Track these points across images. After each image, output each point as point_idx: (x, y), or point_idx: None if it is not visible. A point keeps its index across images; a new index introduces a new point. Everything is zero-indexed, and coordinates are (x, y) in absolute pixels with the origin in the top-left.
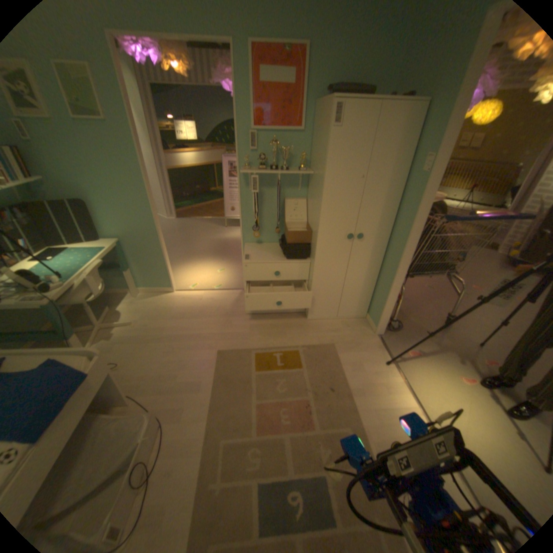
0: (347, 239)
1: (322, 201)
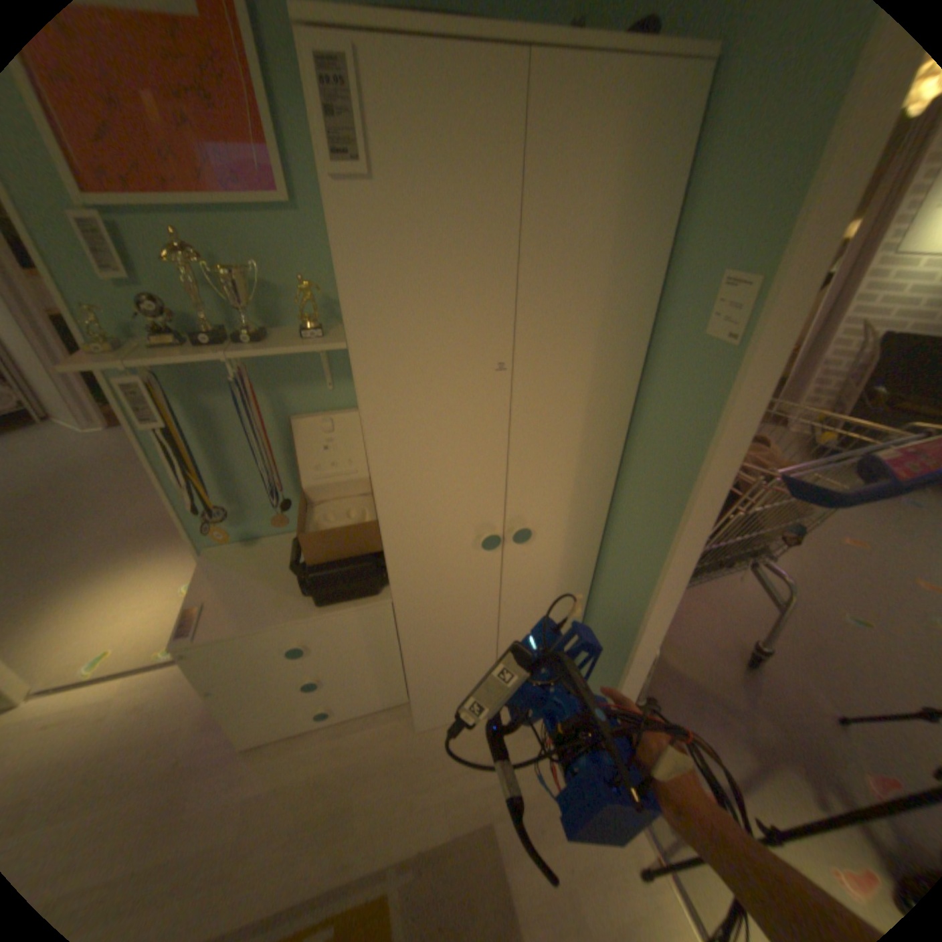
0: (487, 548)
1: (375, 461)
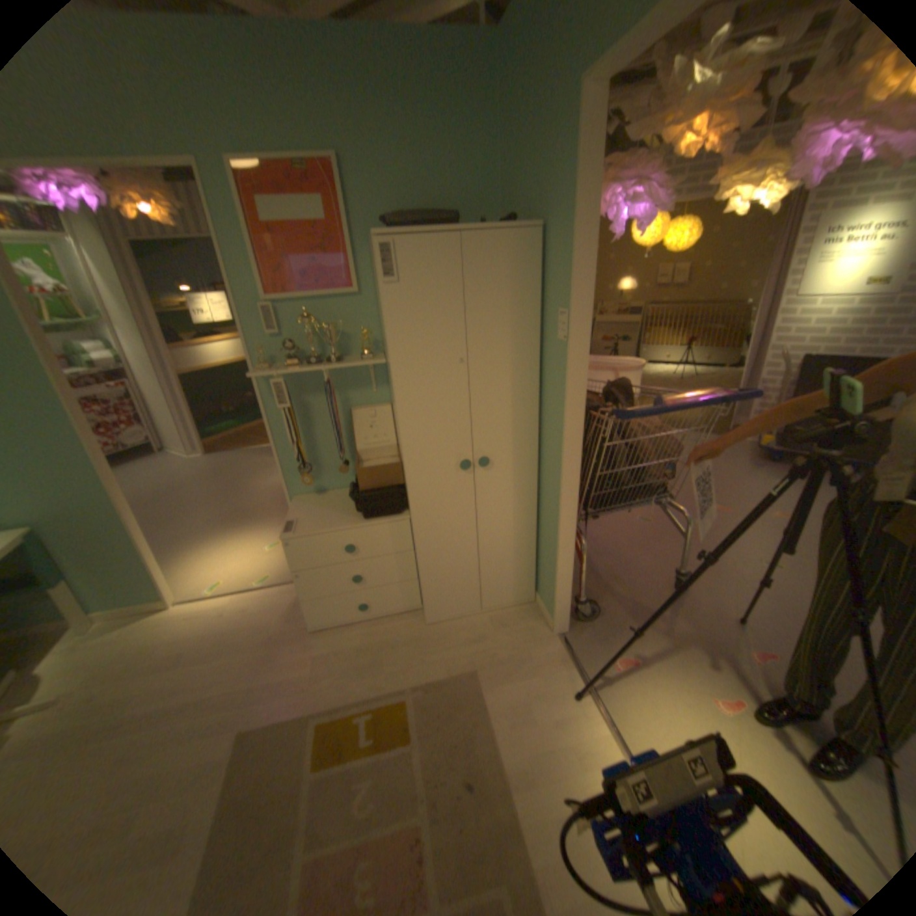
0: (463, 470)
1: (399, 410)
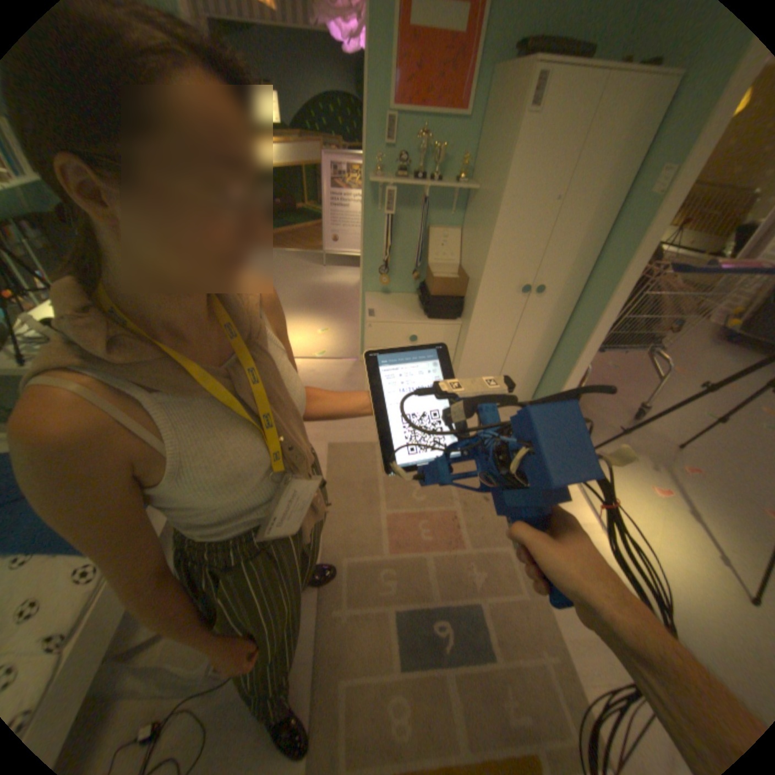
0: (521, 293)
1: (494, 233)
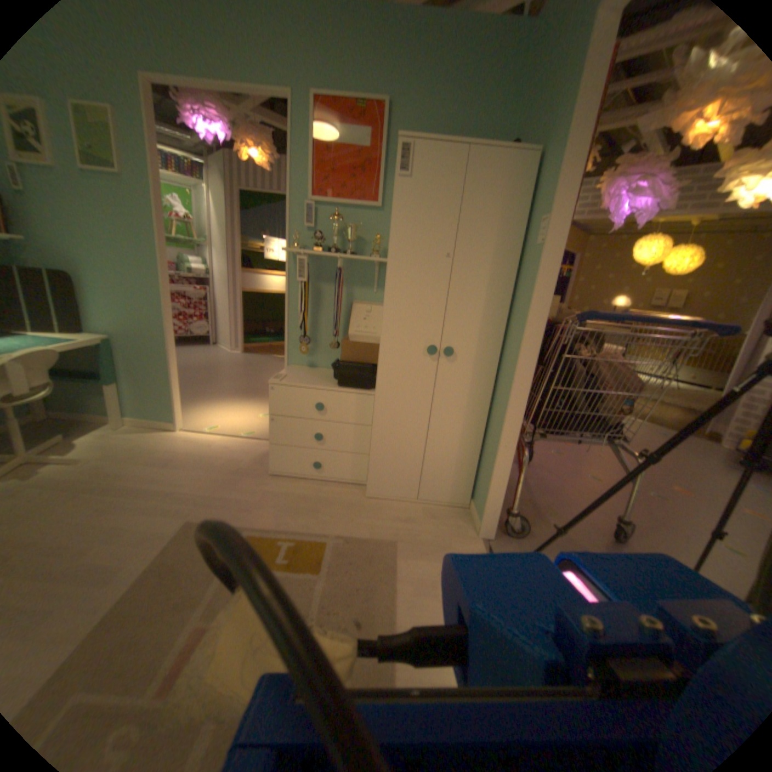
0: (428, 356)
1: (386, 288)
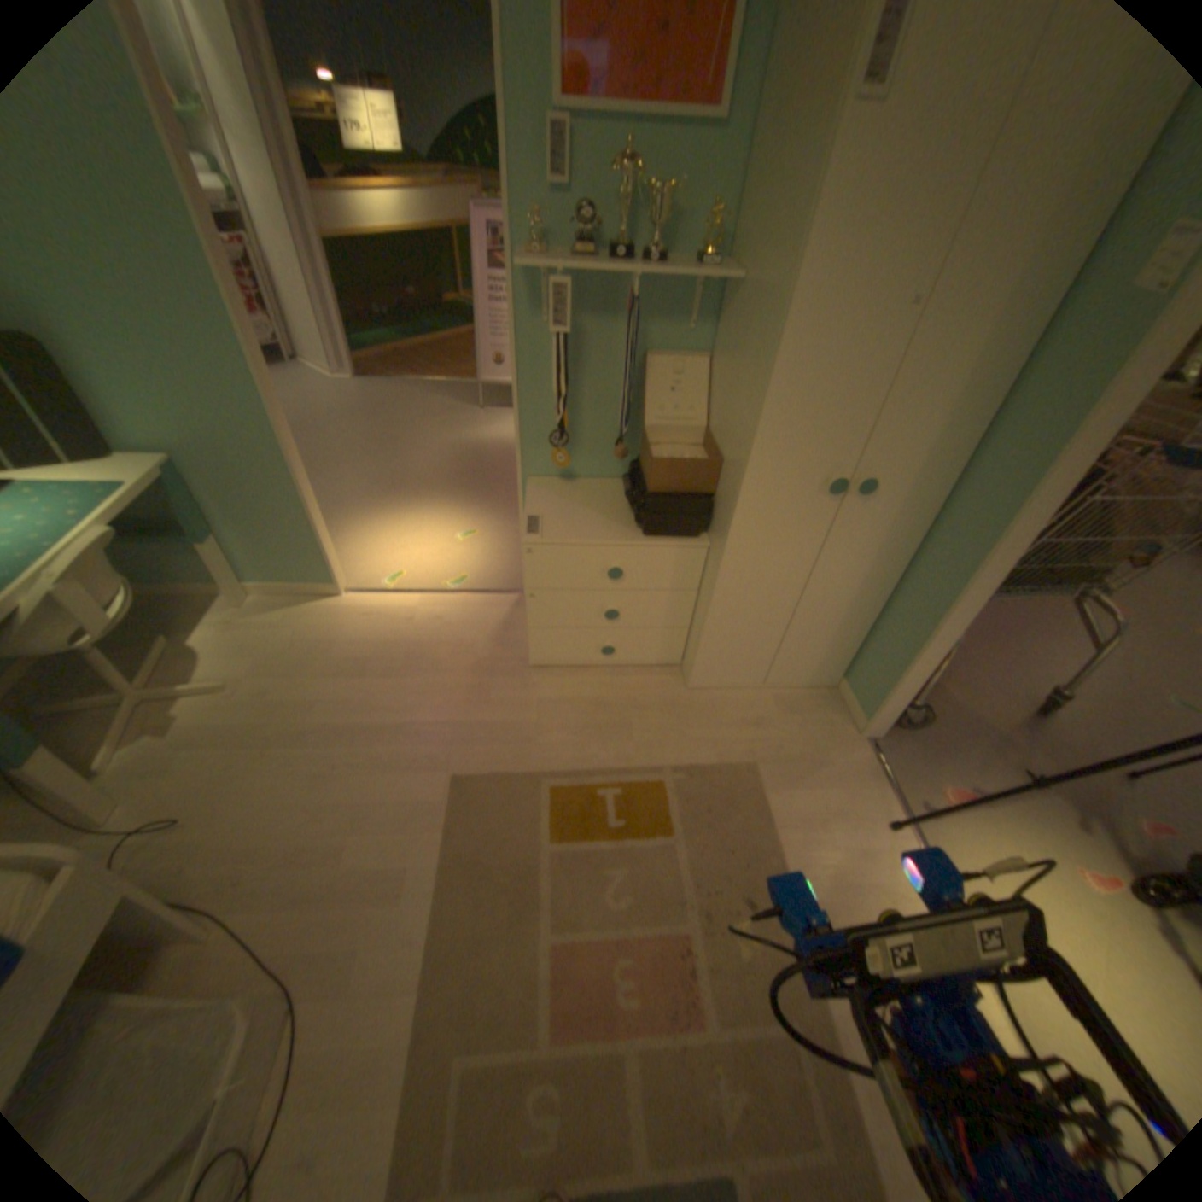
0: (829, 494)
1: (774, 377)
